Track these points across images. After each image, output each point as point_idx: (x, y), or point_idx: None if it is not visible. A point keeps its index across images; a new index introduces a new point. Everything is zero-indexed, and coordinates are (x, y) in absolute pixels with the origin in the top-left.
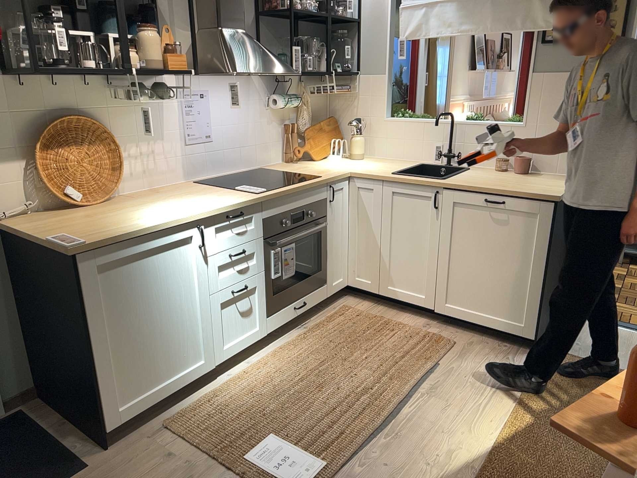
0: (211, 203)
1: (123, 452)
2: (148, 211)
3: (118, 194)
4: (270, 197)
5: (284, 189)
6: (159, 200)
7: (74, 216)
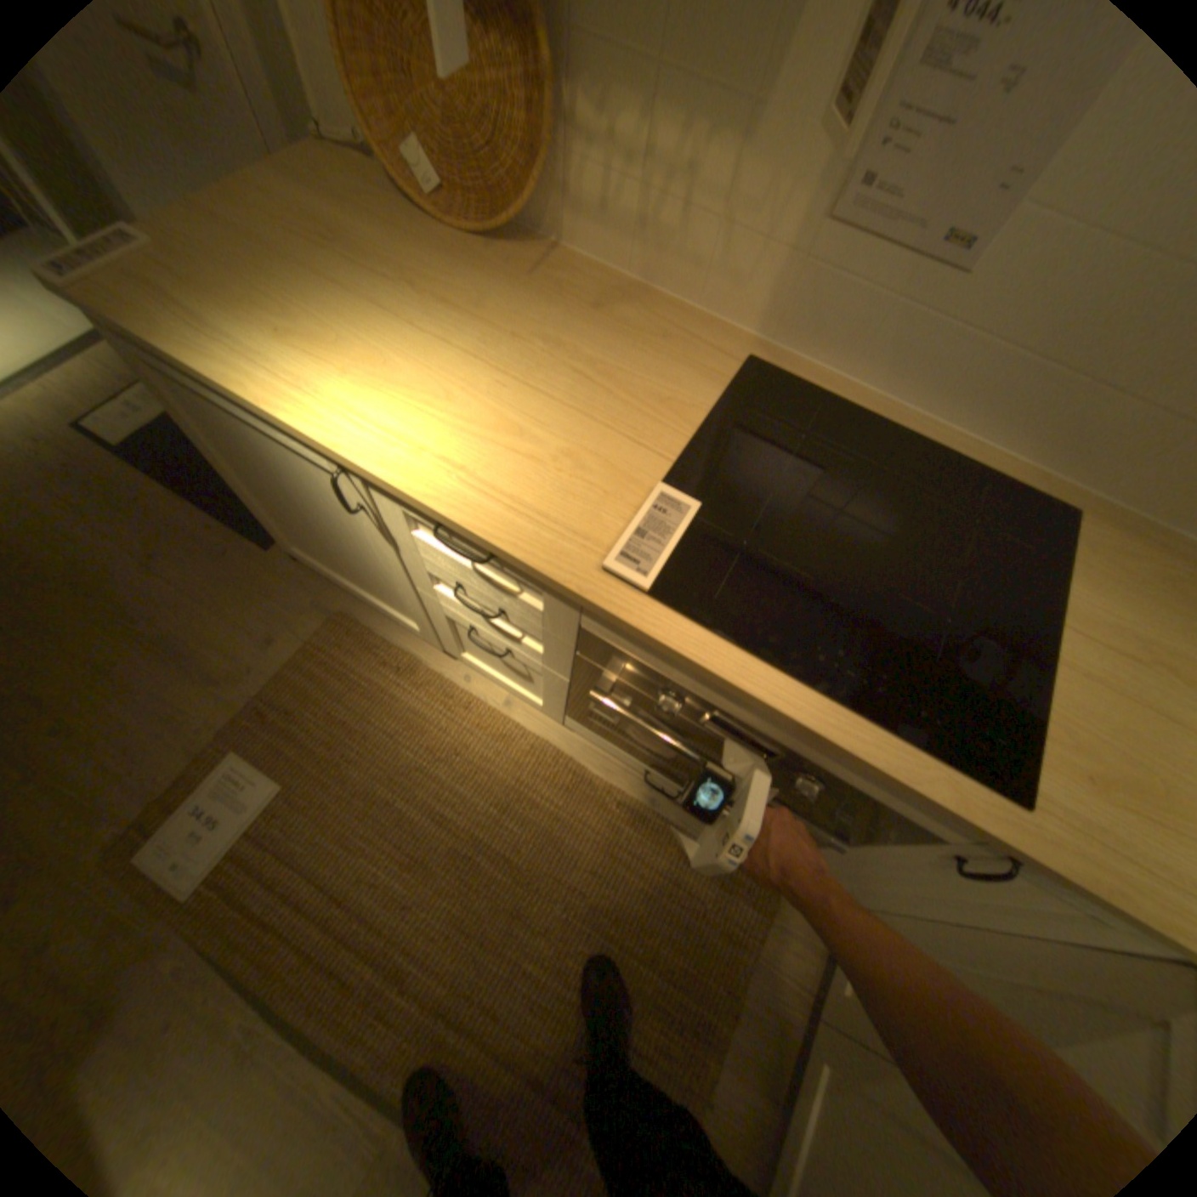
0: (462, 453)
1: (287, 582)
2: (365, 332)
3: (552, 239)
4: (612, 620)
5: (718, 656)
6: (504, 328)
7: (340, 220)
